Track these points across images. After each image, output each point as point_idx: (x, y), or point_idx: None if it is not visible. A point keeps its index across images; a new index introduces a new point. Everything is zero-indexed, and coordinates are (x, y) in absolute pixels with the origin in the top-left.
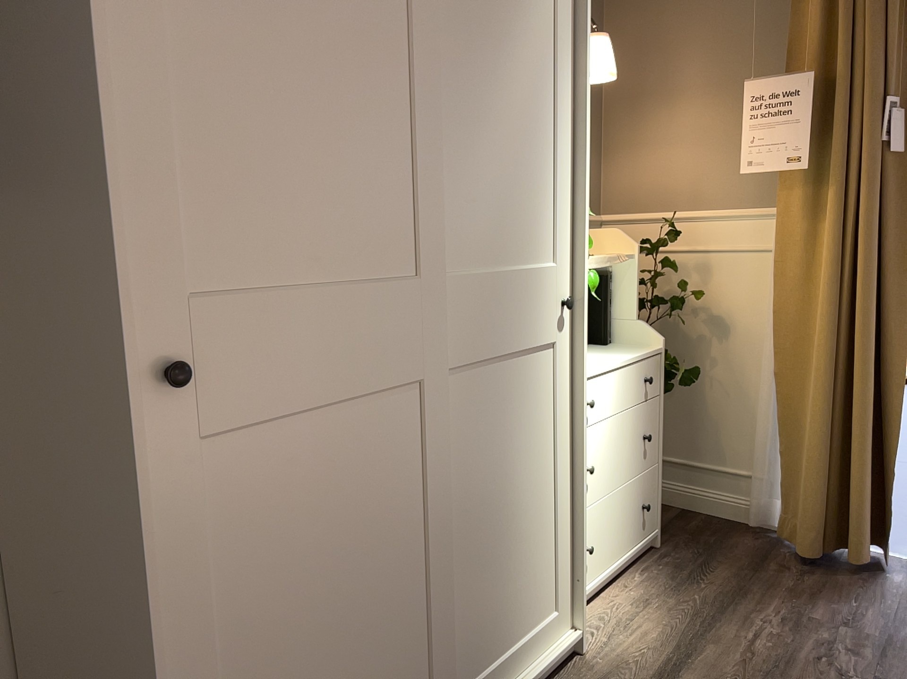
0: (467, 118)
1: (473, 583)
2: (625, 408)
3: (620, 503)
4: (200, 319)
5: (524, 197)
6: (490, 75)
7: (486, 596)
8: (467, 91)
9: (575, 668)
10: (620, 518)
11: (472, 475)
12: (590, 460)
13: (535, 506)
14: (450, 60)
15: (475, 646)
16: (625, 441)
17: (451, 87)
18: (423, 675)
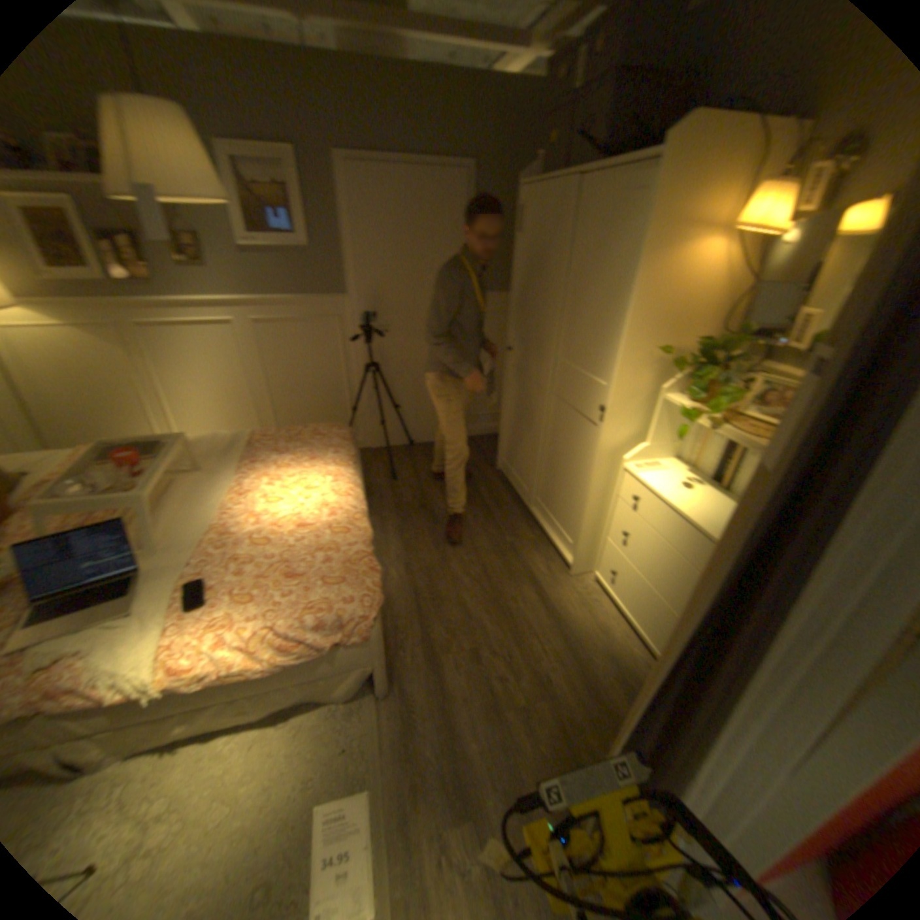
0: (580, 298)
1: (551, 476)
2: (677, 547)
3: (651, 597)
4: (516, 341)
5: (598, 341)
6: (593, 278)
7: (553, 487)
8: (582, 287)
9: (564, 568)
10: (648, 605)
11: (557, 439)
12: (633, 531)
13: (575, 485)
14: (578, 274)
15: (547, 496)
16: (669, 568)
17: (577, 286)
18: (531, 473)
